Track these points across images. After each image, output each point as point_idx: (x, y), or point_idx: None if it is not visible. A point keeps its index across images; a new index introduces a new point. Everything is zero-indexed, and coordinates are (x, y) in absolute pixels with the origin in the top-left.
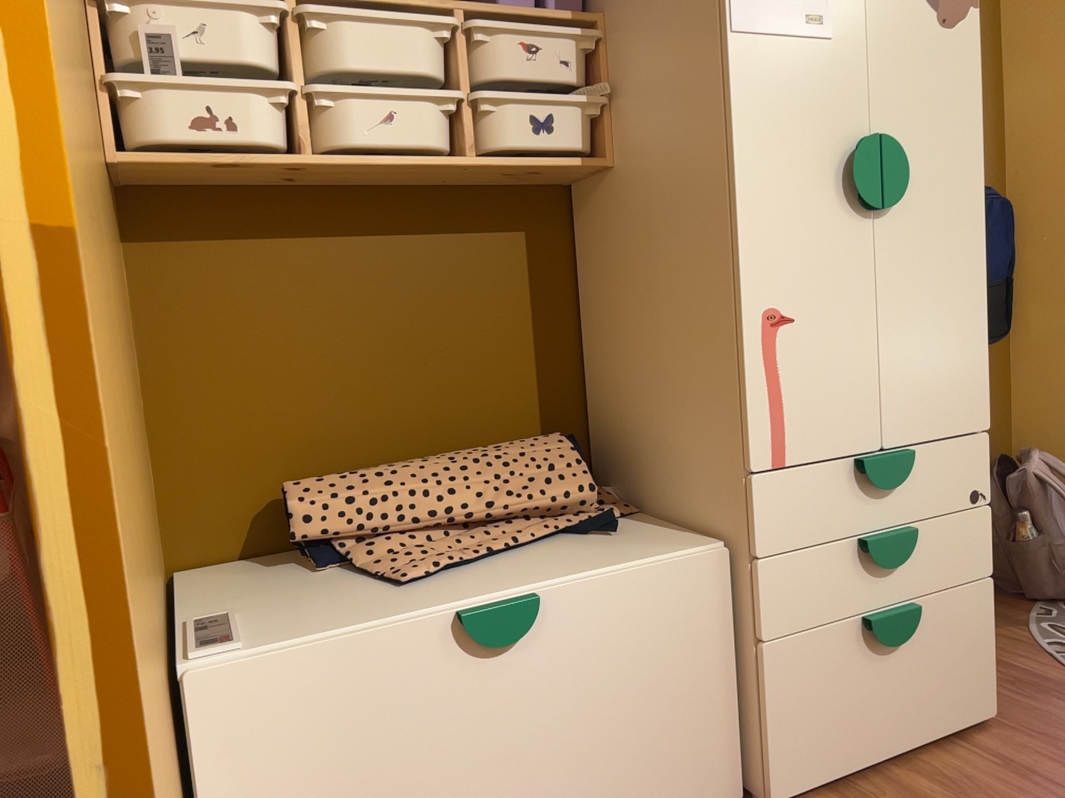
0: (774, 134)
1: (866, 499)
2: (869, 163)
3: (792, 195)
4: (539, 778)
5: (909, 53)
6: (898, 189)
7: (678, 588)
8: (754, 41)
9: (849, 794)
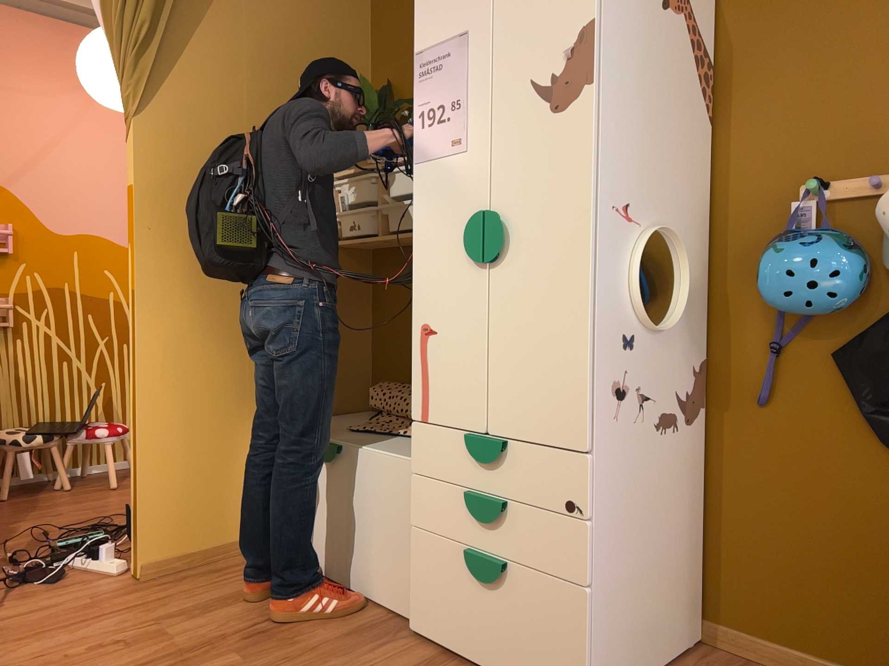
0: (431, 218)
1: (476, 466)
2: (472, 230)
3: (439, 254)
4: (337, 533)
5: (523, 142)
6: (494, 247)
7: (392, 474)
8: (424, 165)
9: (440, 659)
